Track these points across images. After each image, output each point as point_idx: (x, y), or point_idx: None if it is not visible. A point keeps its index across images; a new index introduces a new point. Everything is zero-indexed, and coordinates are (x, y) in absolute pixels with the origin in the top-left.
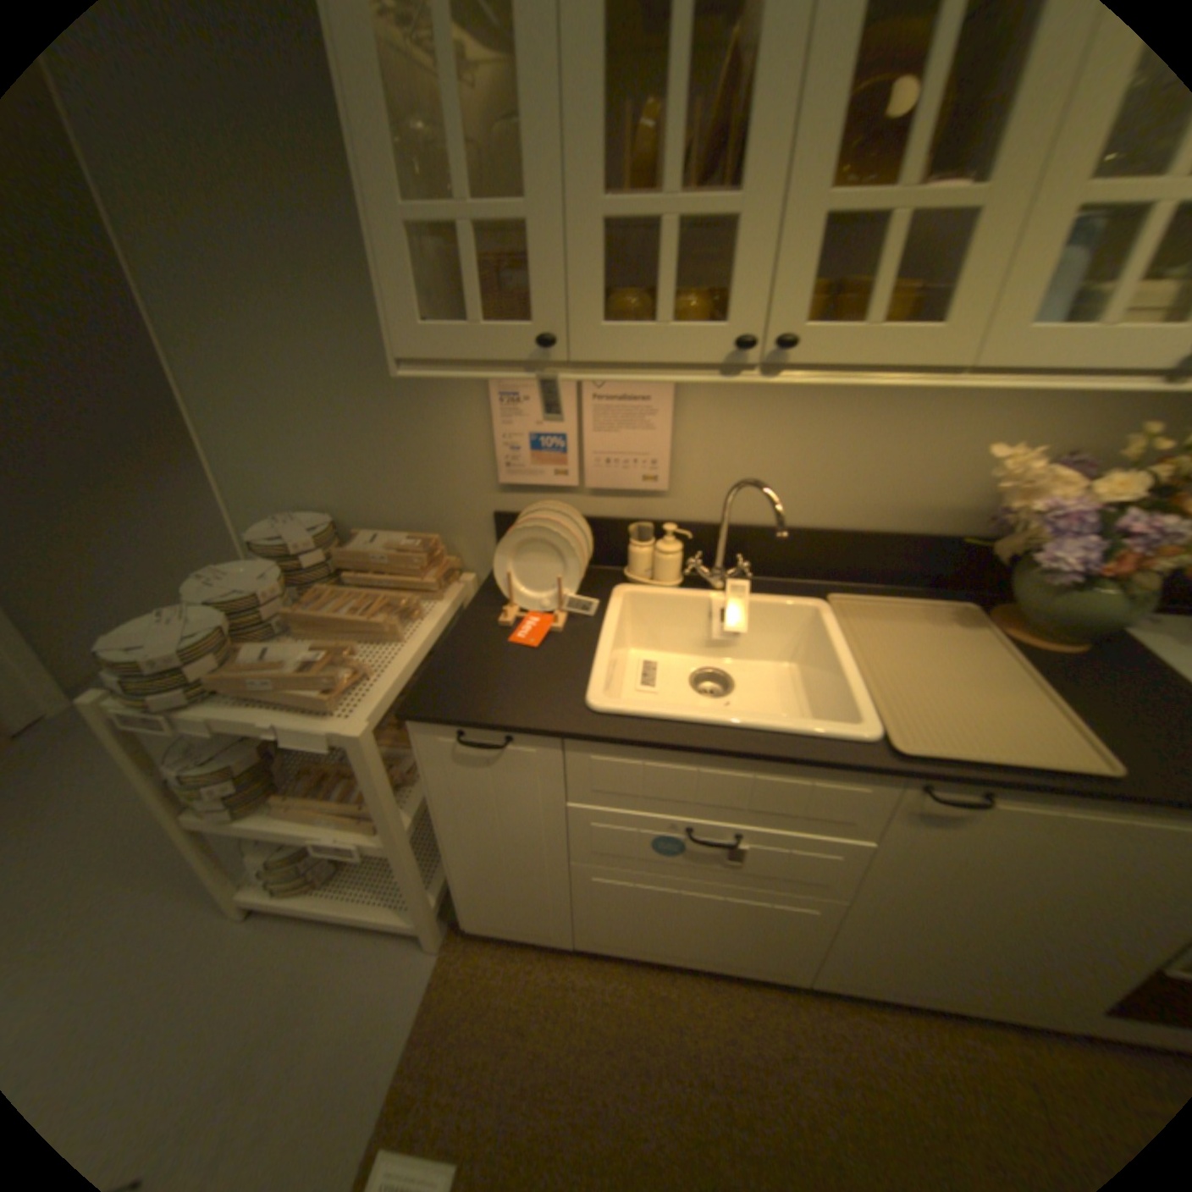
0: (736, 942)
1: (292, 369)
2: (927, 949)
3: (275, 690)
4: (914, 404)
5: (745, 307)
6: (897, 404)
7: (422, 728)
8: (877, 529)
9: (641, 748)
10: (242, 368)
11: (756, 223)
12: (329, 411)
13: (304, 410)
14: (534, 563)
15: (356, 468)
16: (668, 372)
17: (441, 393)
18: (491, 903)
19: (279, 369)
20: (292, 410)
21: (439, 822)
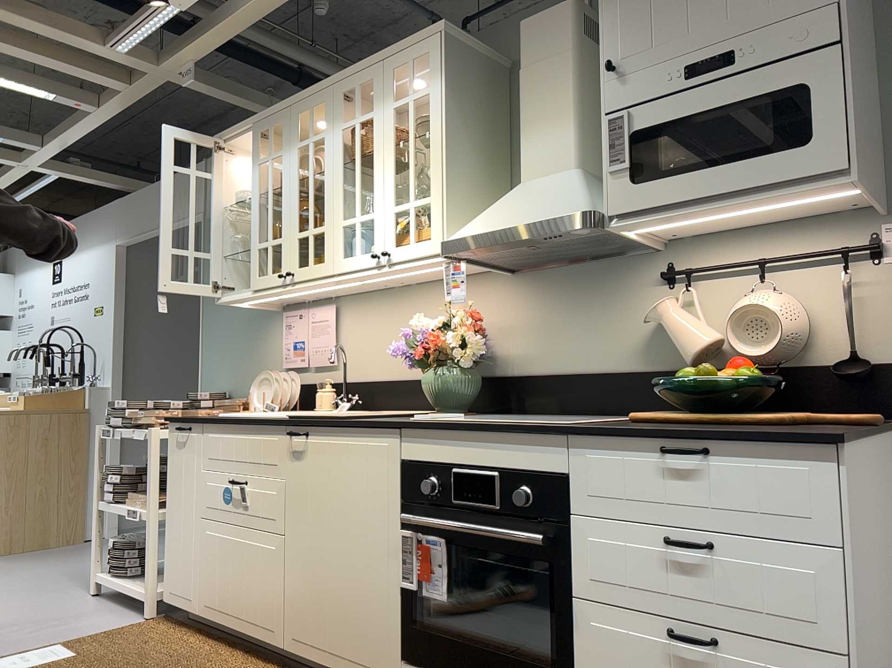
0: (250, 588)
1: (232, 326)
2: (313, 578)
3: (144, 418)
4: (414, 310)
5: (283, 266)
6: (409, 311)
7: (171, 427)
8: (414, 378)
9: (217, 422)
10: (219, 328)
11: (283, 244)
12: (239, 342)
13: (232, 343)
14: (264, 392)
15: (242, 368)
16: (270, 290)
17: (271, 329)
18: (174, 564)
19: (229, 326)
20: (228, 343)
21: (167, 492)
